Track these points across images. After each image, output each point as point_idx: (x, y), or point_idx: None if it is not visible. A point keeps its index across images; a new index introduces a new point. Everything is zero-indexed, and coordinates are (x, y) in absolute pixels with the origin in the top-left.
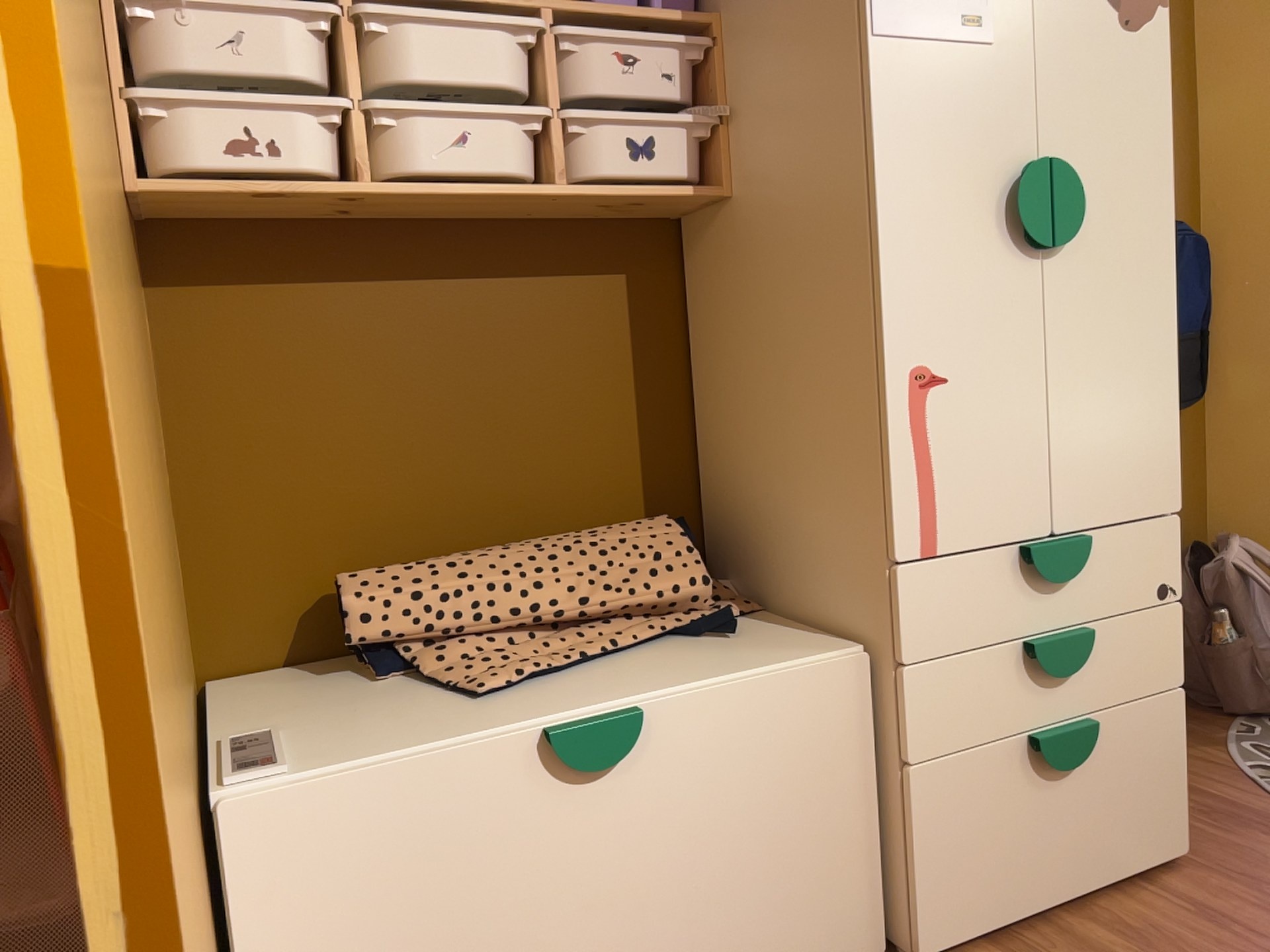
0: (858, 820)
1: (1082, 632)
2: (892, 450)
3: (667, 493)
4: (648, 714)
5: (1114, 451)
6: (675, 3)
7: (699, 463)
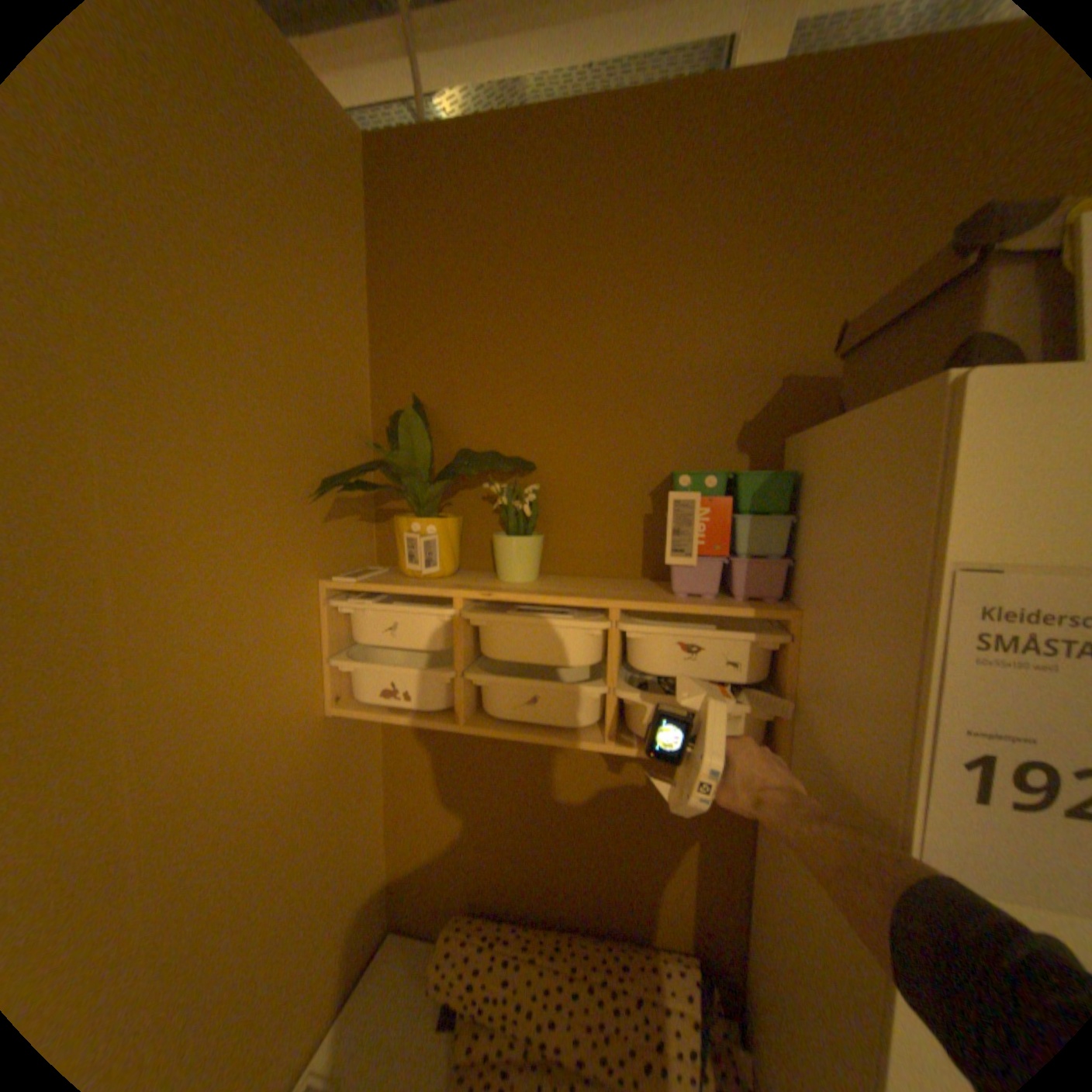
0: None
1: None
2: None
3: (716, 933)
4: None
5: None
6: (761, 585)
7: (750, 923)
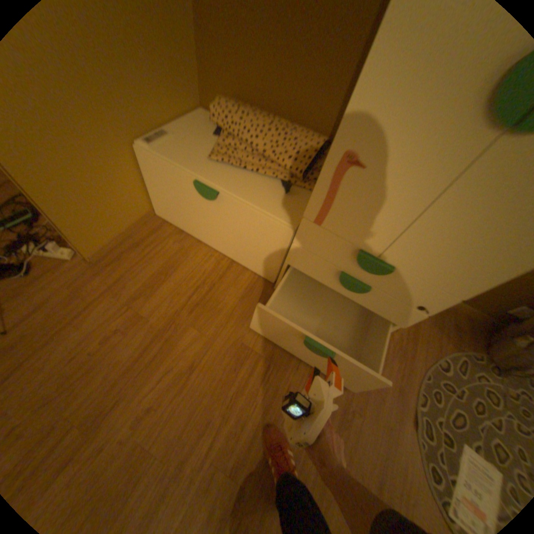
0: (274, 259)
1: (363, 287)
2: (321, 178)
3: None
4: (221, 194)
5: (445, 258)
6: None
7: None
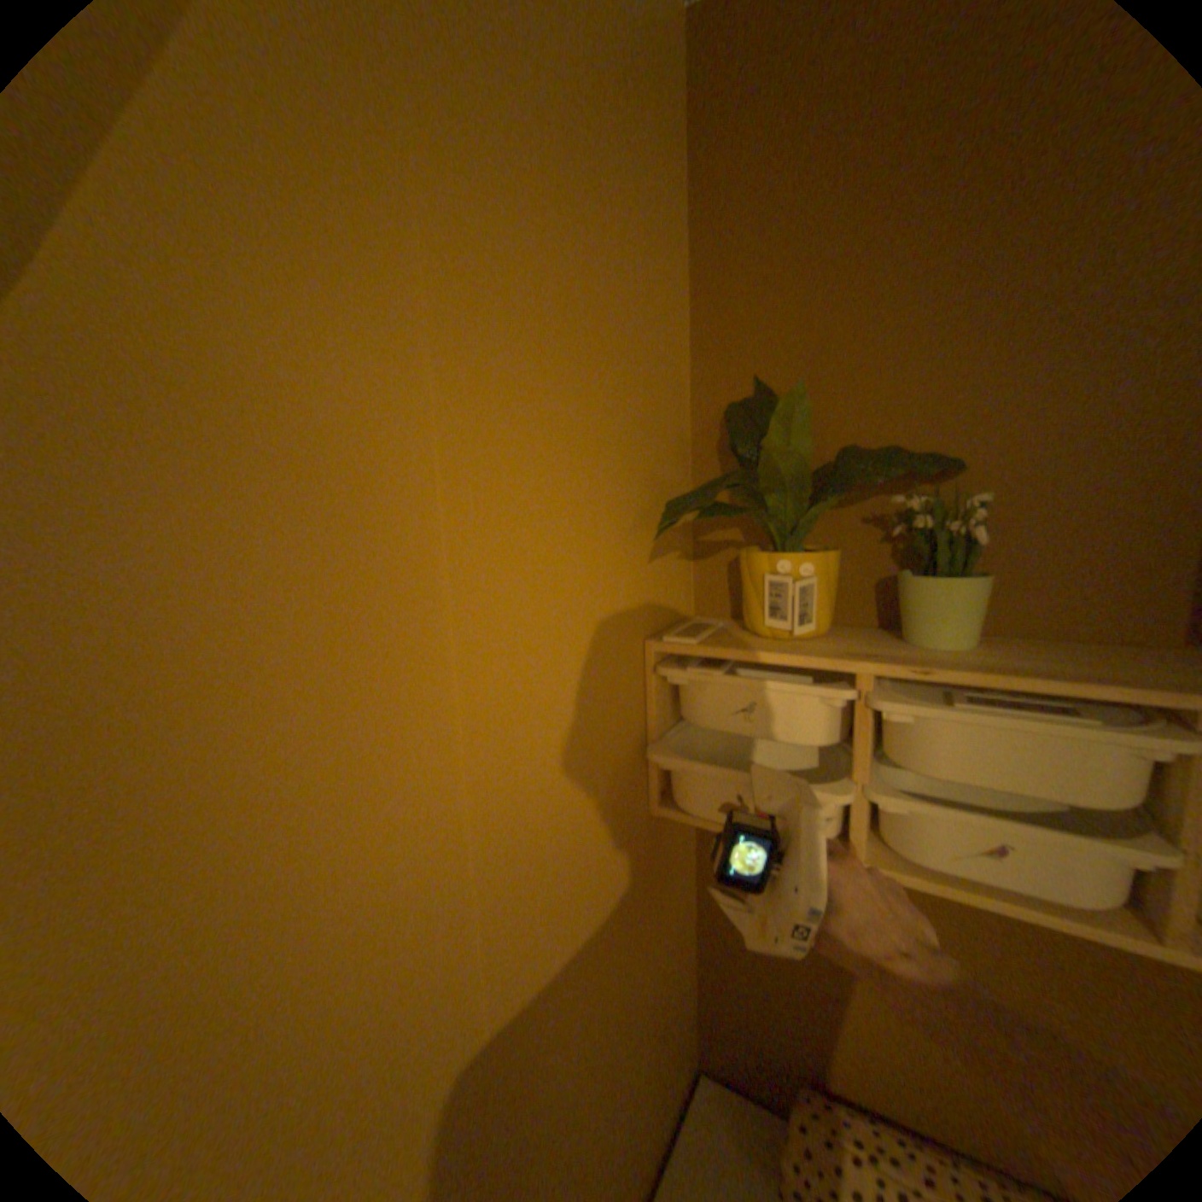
0: None
1: None
2: None
3: None
4: None
5: None
6: None
7: None
